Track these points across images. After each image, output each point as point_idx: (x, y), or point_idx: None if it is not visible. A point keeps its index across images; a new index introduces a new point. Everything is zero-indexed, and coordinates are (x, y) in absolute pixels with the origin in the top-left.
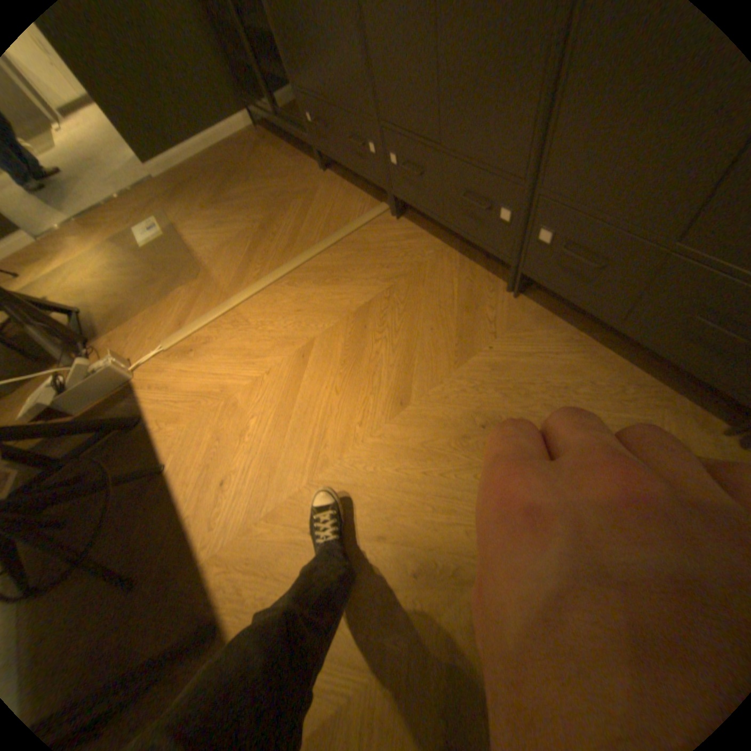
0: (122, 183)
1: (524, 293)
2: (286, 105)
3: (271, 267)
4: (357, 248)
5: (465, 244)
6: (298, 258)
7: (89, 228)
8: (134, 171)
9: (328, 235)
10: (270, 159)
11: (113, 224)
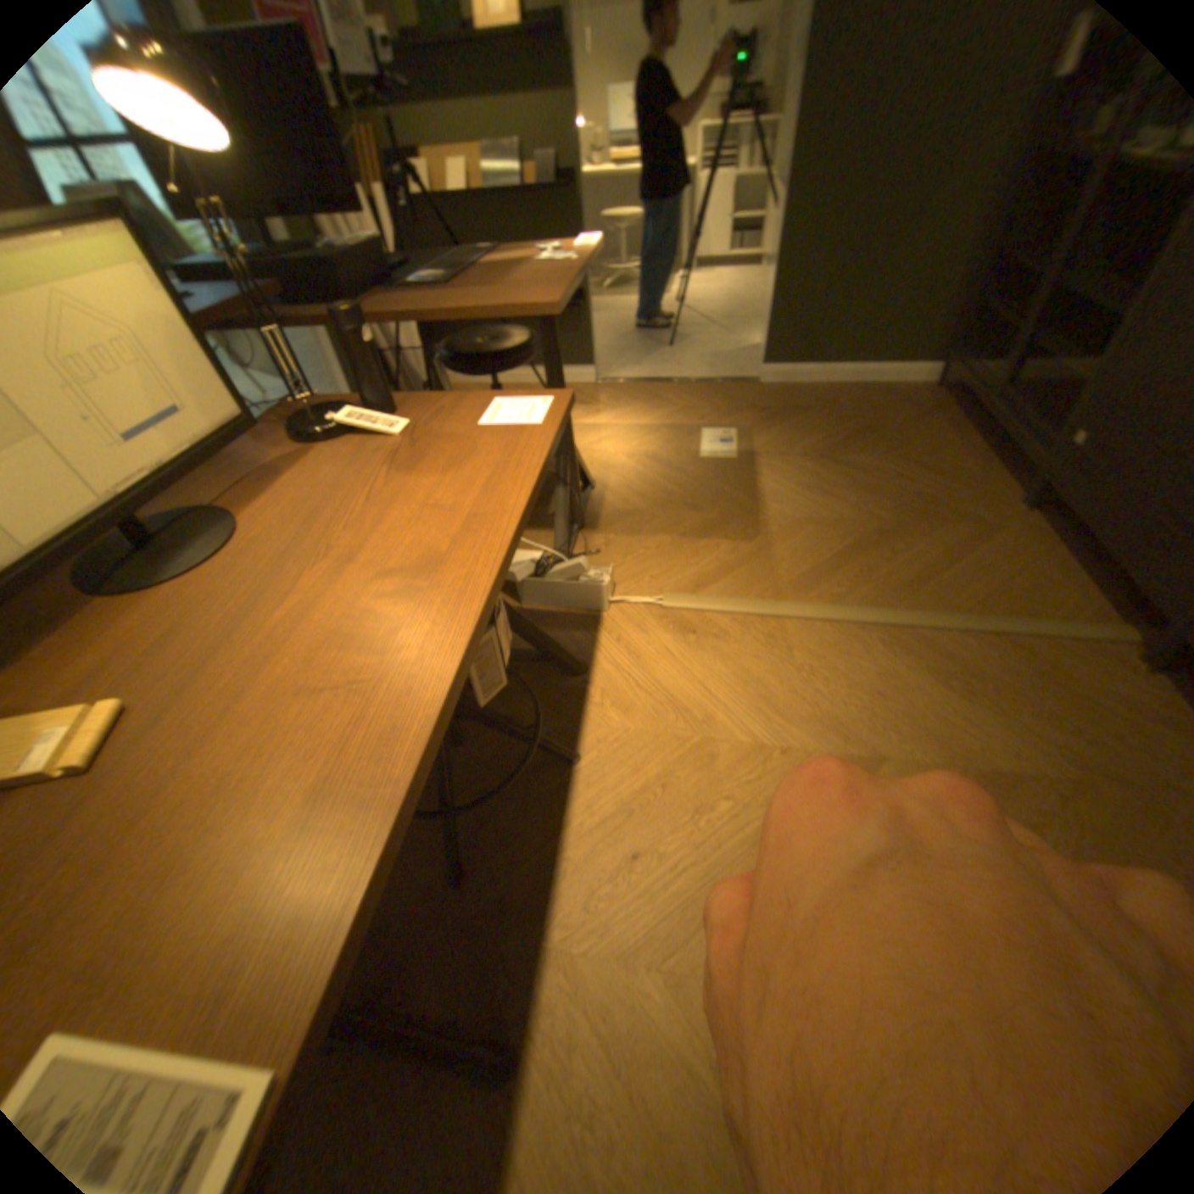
0: (720, 368)
1: None
2: (1023, 390)
3: (867, 595)
4: (1037, 666)
5: None
6: (920, 613)
7: (656, 397)
8: (741, 361)
9: (989, 610)
10: (942, 442)
11: (684, 408)
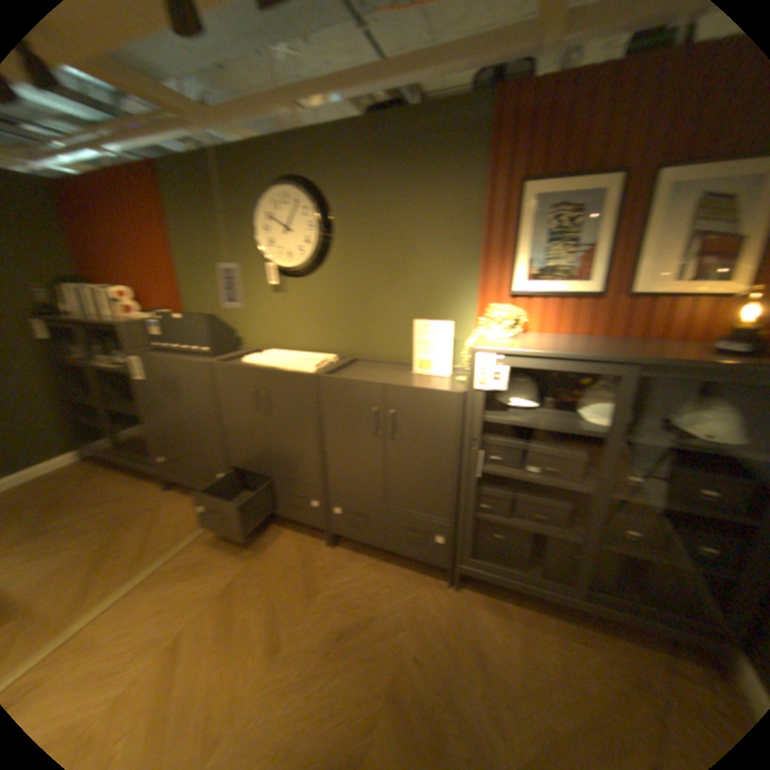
0: None
1: (334, 544)
2: (122, 449)
3: (116, 581)
4: (206, 544)
5: (290, 524)
6: (148, 565)
7: None
8: None
9: (176, 540)
10: (100, 488)
11: None
